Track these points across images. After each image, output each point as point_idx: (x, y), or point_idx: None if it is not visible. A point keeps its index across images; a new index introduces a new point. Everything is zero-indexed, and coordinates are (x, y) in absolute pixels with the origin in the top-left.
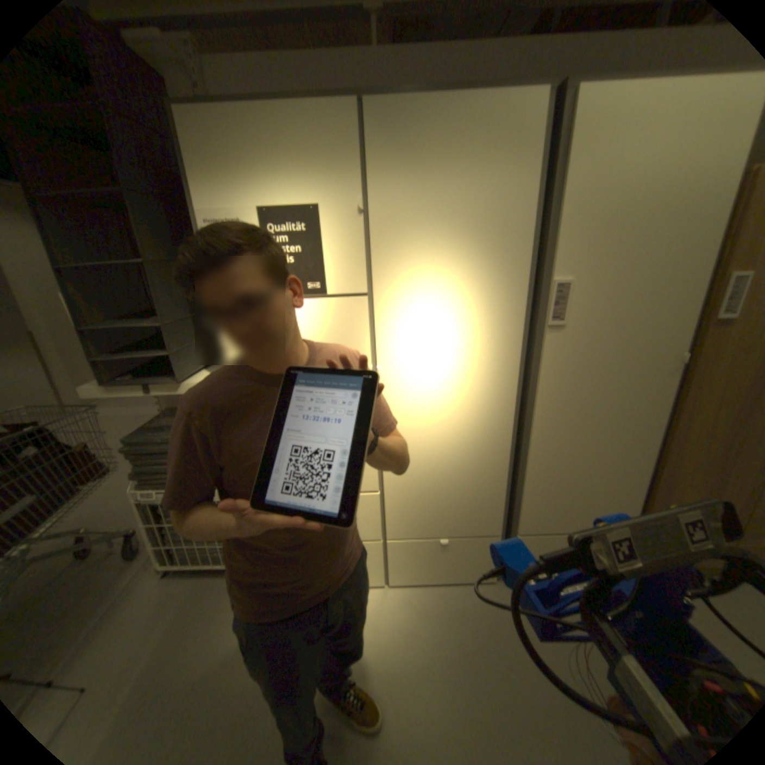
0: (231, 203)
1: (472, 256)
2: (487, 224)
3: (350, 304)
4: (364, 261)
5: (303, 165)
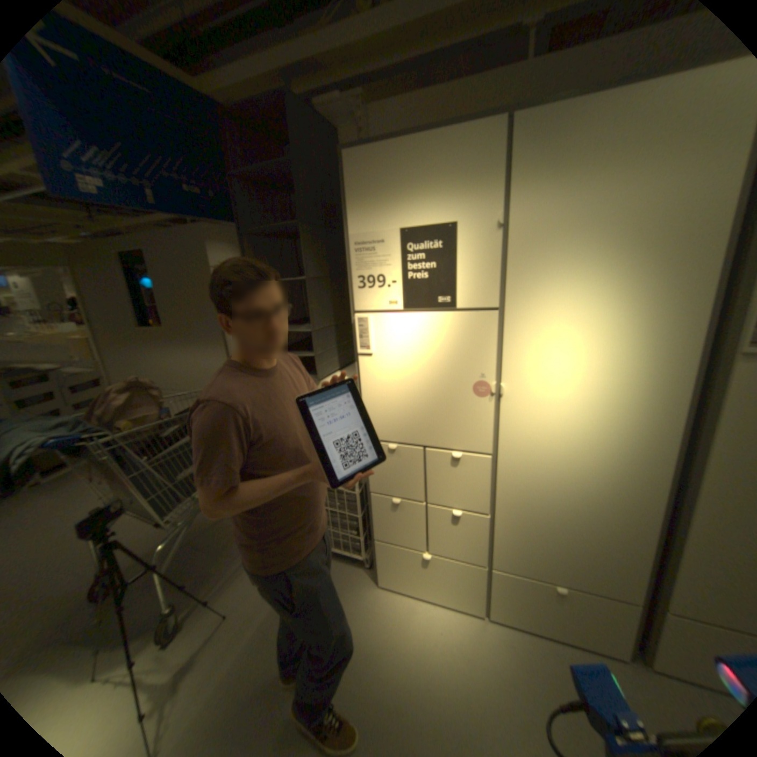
0: (379, 227)
1: (633, 267)
2: (658, 229)
3: (480, 318)
4: (499, 275)
5: (447, 186)
